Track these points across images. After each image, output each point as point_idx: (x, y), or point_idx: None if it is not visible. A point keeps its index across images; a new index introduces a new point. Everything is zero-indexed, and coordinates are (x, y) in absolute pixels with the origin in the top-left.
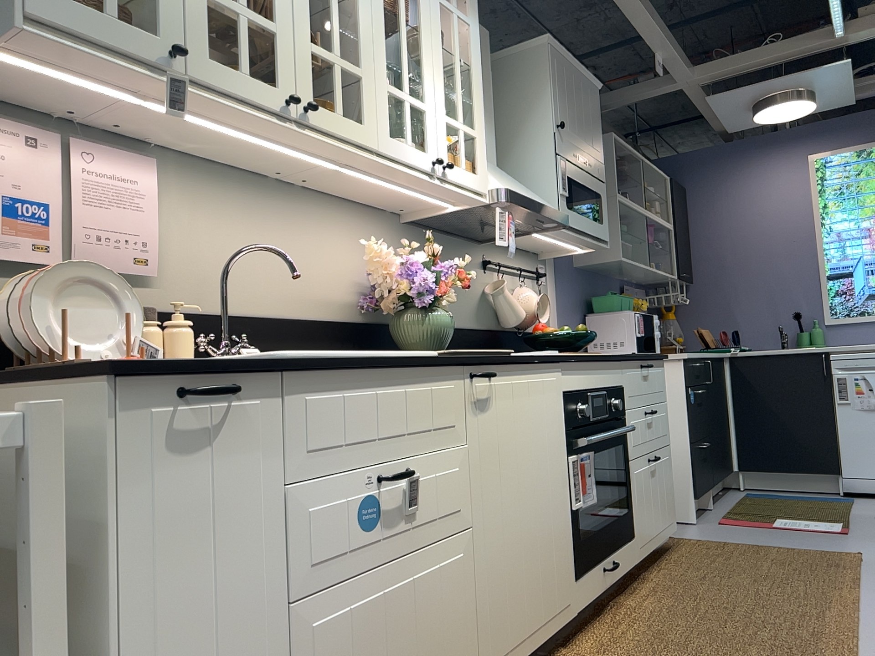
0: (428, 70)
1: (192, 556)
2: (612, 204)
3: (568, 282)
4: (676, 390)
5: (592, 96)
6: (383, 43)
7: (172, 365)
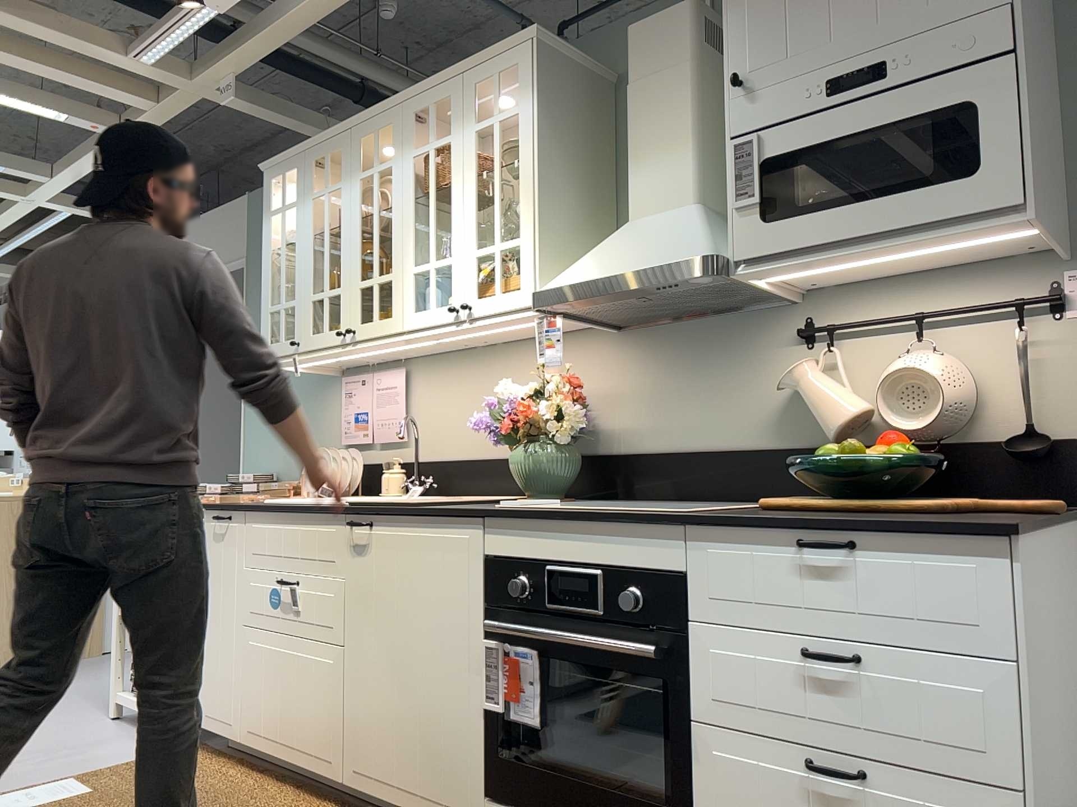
0: (455, 219)
1: (218, 584)
2: None
3: None
4: None
5: None
6: (410, 234)
7: (212, 506)
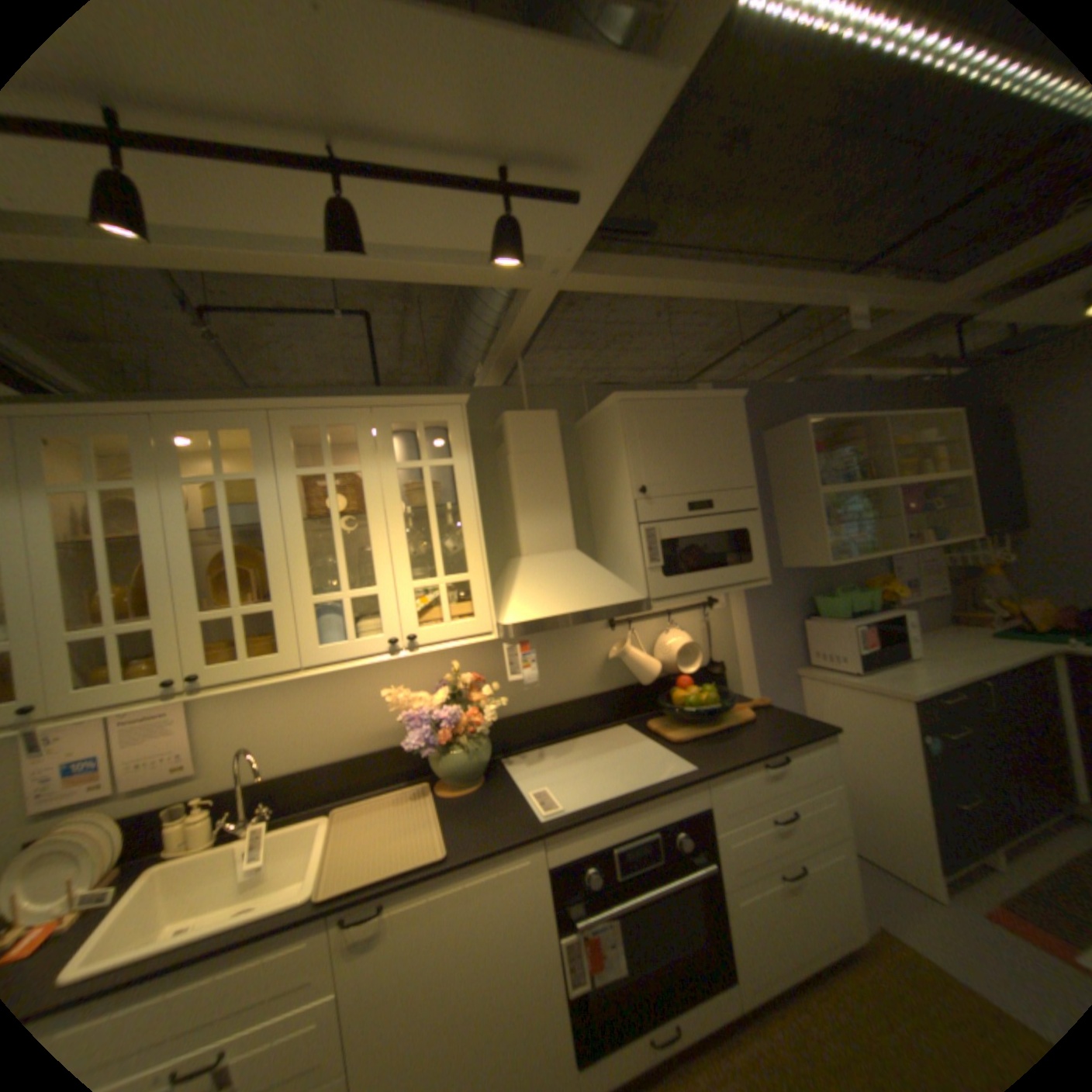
0: (381, 551)
1: None
2: (824, 494)
3: (766, 592)
4: (908, 737)
5: (724, 414)
6: (306, 560)
7: None
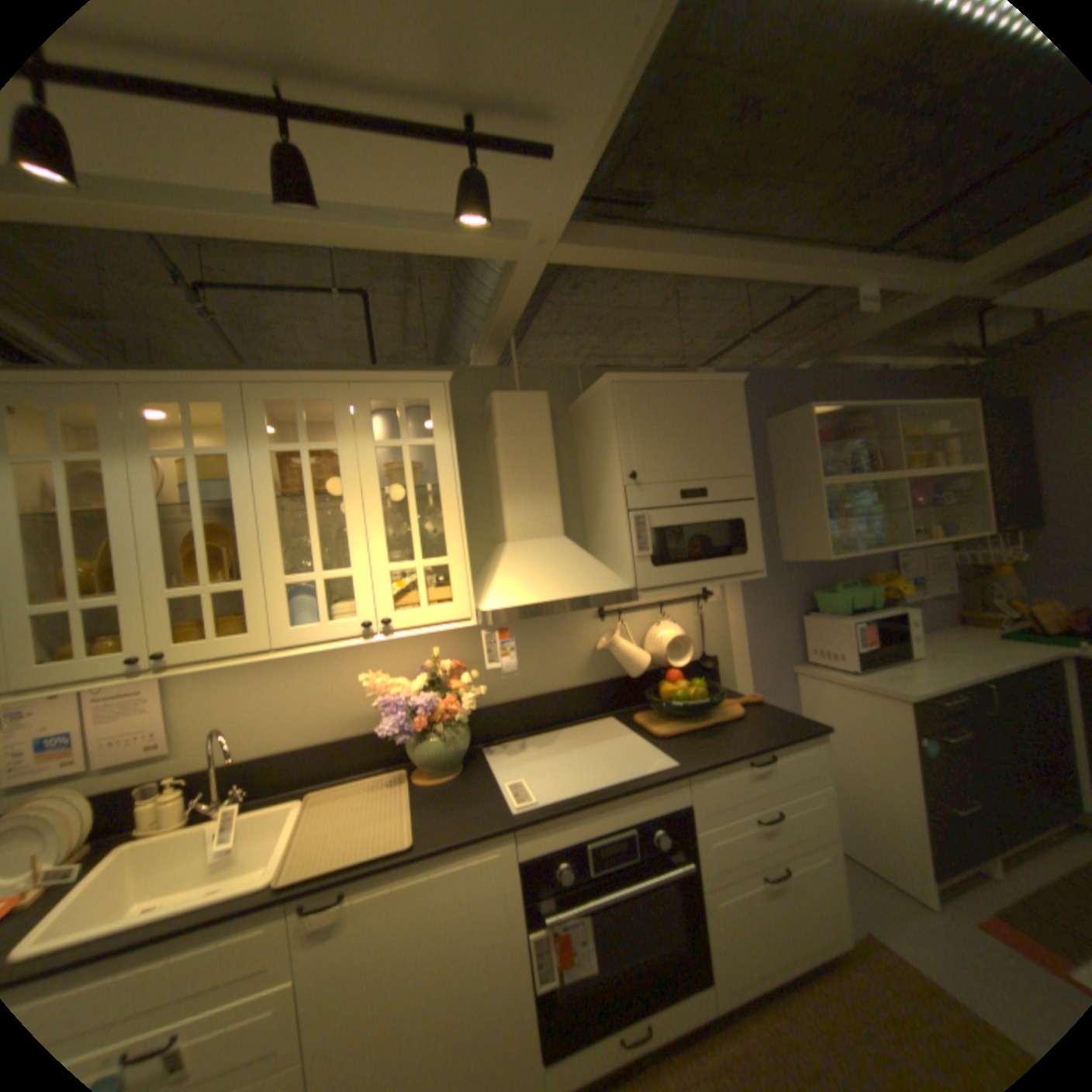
0: (355, 531)
1: None
2: (826, 485)
3: (763, 585)
4: (903, 738)
5: (720, 399)
6: (276, 539)
7: None
